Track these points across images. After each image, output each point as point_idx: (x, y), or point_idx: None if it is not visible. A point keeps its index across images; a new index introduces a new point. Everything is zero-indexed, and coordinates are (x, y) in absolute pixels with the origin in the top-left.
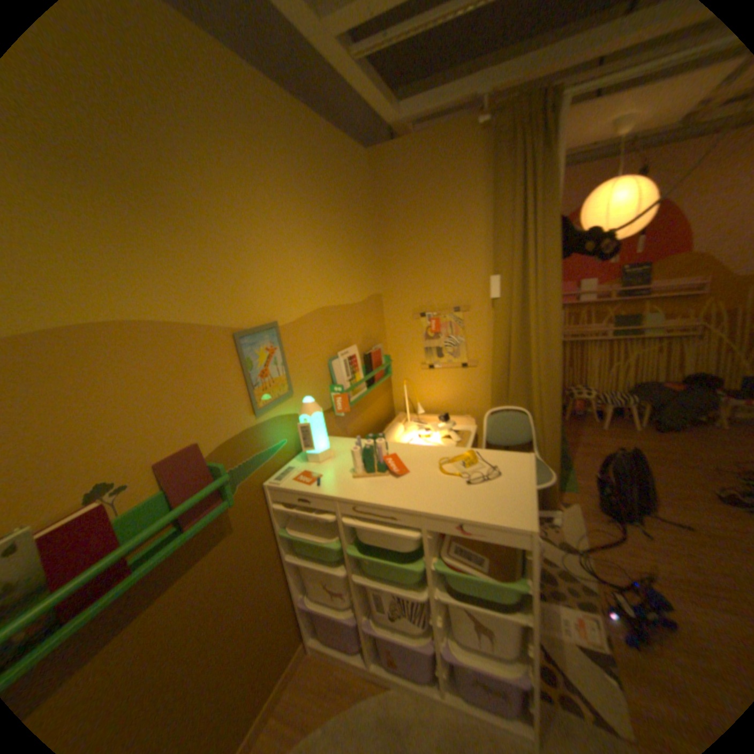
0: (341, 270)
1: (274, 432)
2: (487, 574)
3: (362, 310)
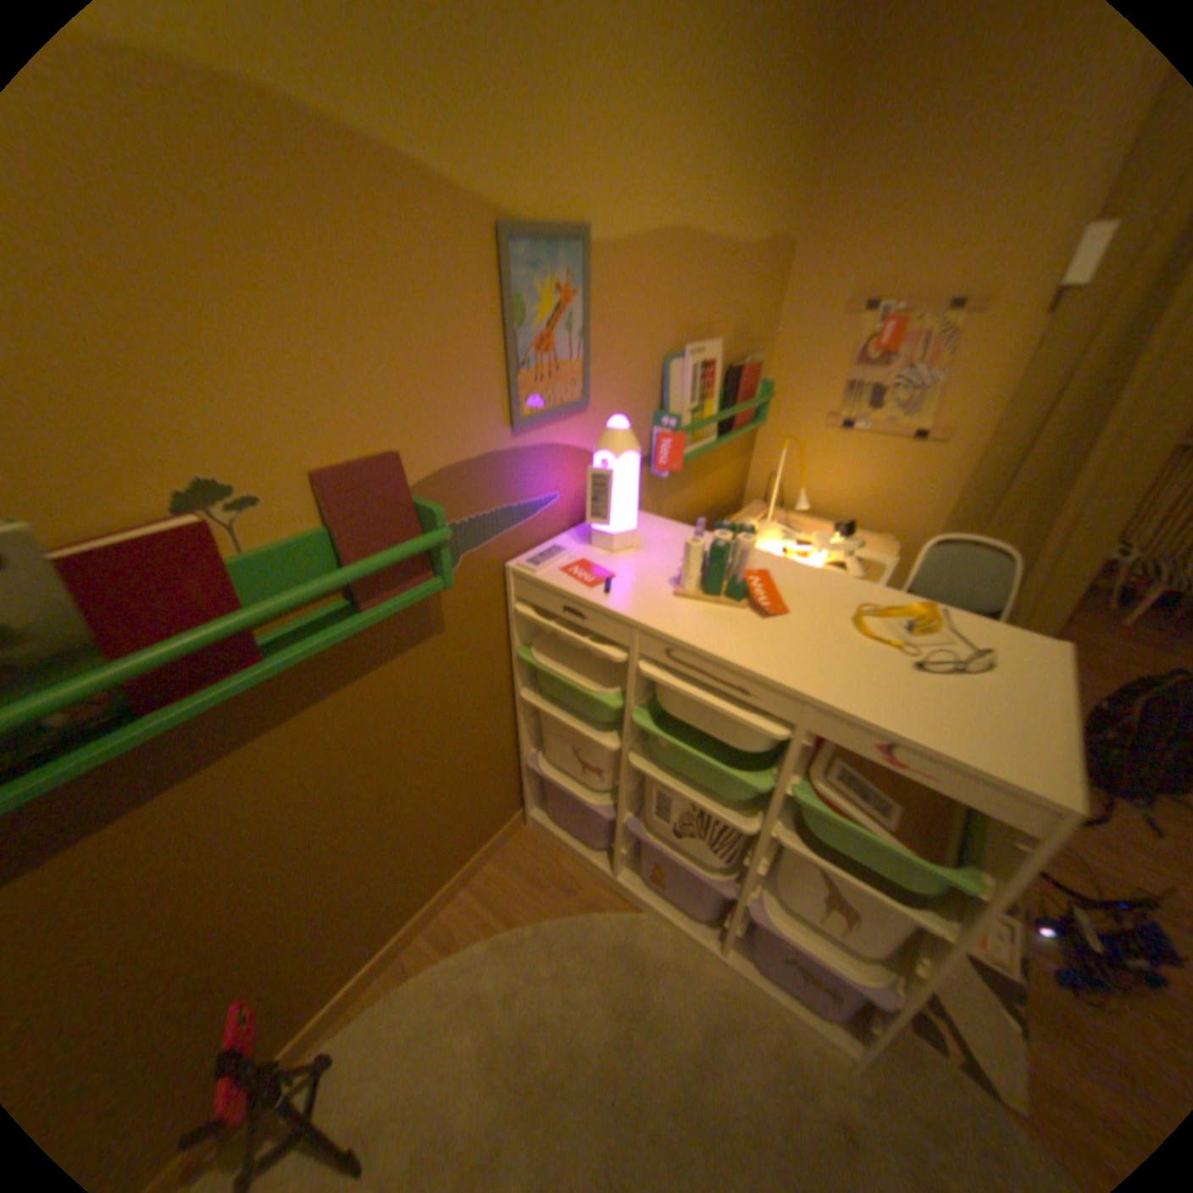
0: (742, 140)
1: (541, 472)
2: (895, 832)
3: (753, 263)
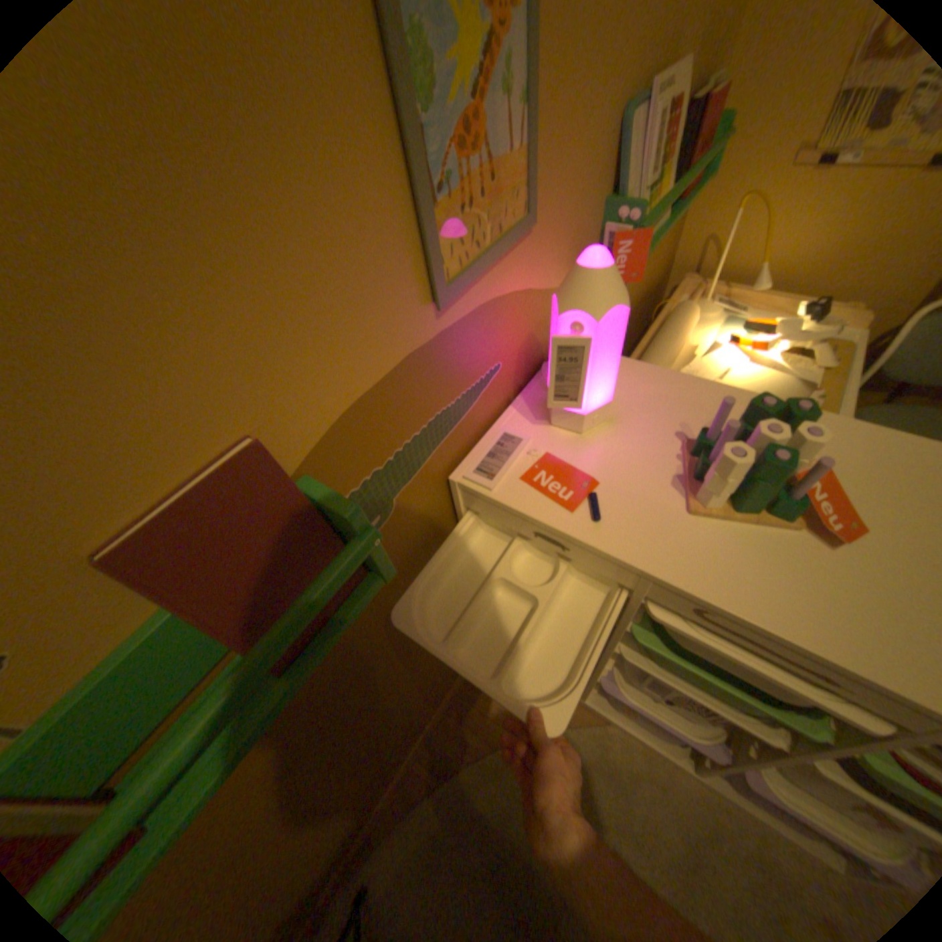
0: None
1: (479, 346)
2: None
3: None
